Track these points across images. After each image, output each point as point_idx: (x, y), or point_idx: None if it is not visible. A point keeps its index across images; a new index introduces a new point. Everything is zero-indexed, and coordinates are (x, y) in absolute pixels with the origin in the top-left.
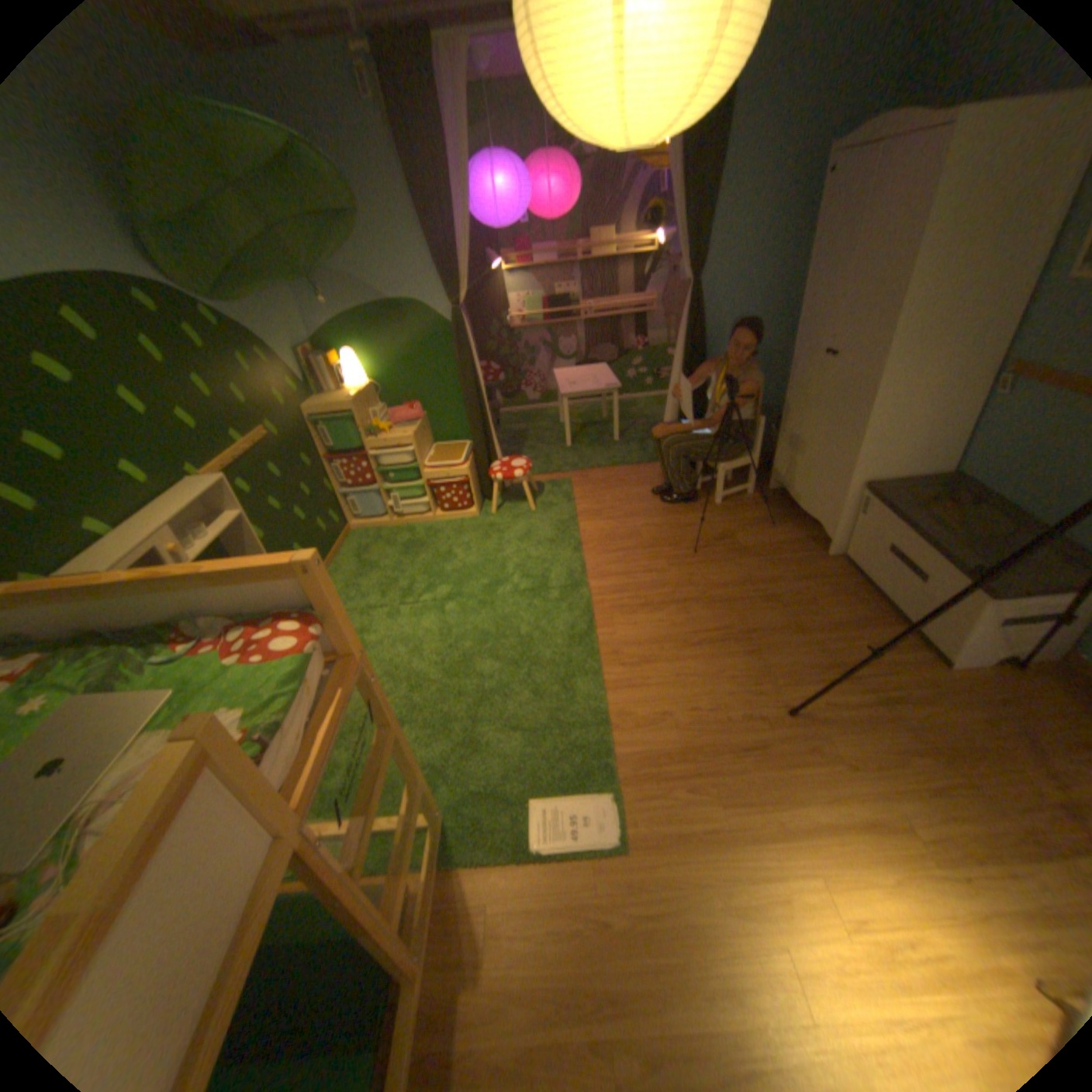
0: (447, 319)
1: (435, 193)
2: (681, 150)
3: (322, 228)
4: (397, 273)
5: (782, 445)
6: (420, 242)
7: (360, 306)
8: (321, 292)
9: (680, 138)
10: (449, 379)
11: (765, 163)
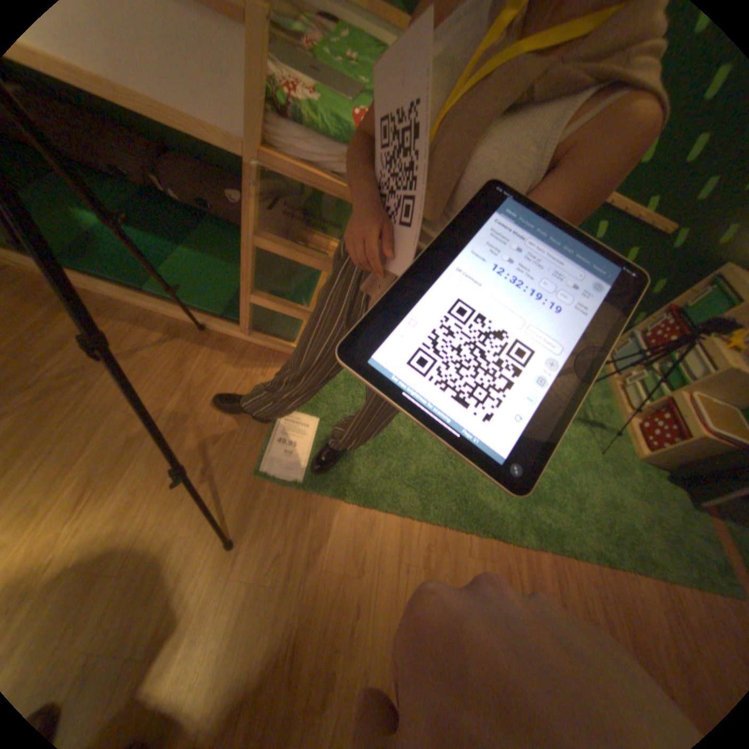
0: None
1: None
2: None
3: None
4: None
5: None
6: None
7: None
8: None
9: None
10: None
11: None
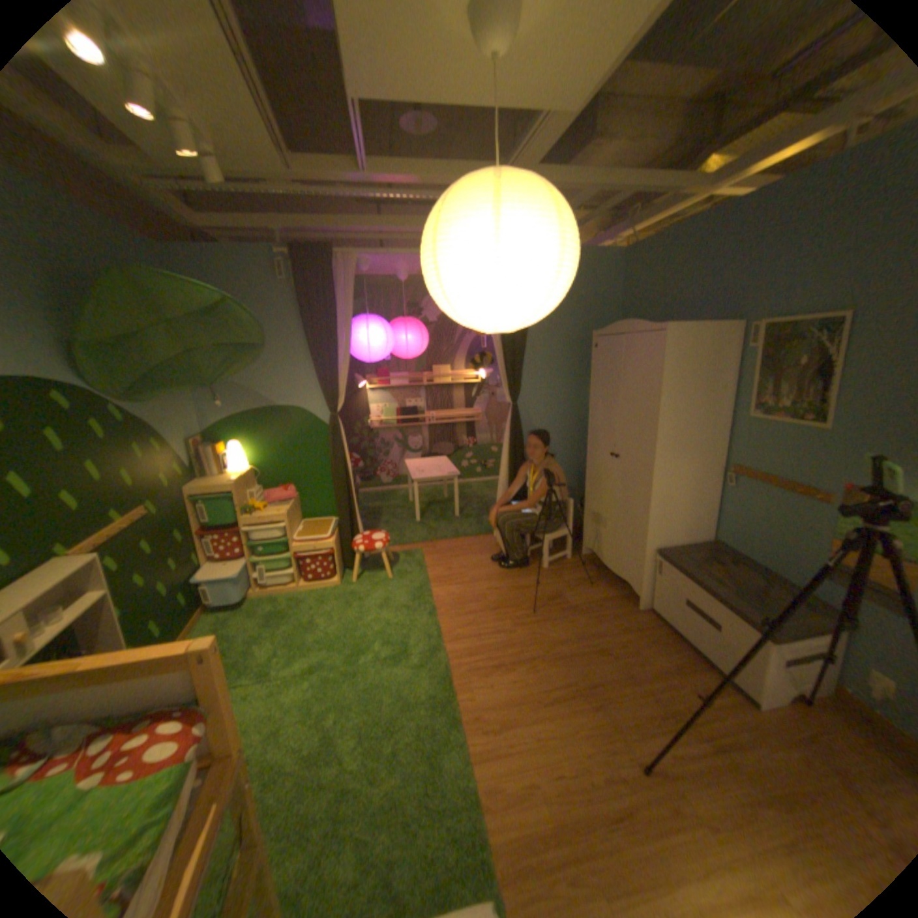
0: (325, 422)
1: (326, 338)
2: None
3: (233, 355)
4: (288, 388)
5: (588, 520)
6: (310, 368)
7: (252, 410)
8: (220, 398)
9: None
10: (322, 467)
11: (552, 338)
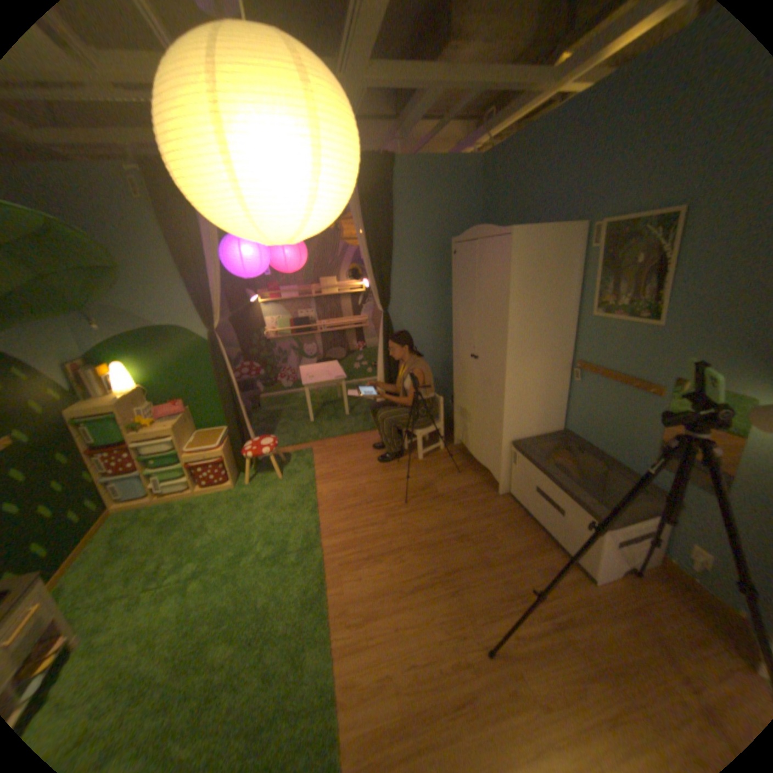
0: (206, 338)
1: (193, 257)
2: (365, 238)
3: (92, 278)
4: (164, 308)
5: (457, 415)
6: (183, 287)
7: (131, 331)
8: (96, 321)
9: (364, 231)
10: (209, 381)
11: (418, 246)
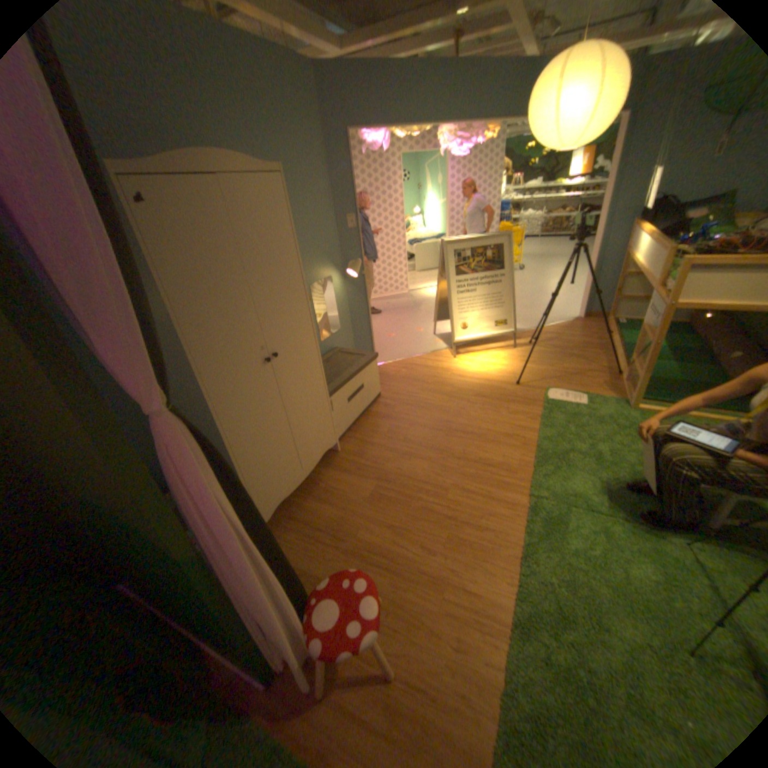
0: None
1: None
2: None
3: None
4: None
5: (256, 486)
6: None
7: None
8: None
9: None
10: None
11: None
